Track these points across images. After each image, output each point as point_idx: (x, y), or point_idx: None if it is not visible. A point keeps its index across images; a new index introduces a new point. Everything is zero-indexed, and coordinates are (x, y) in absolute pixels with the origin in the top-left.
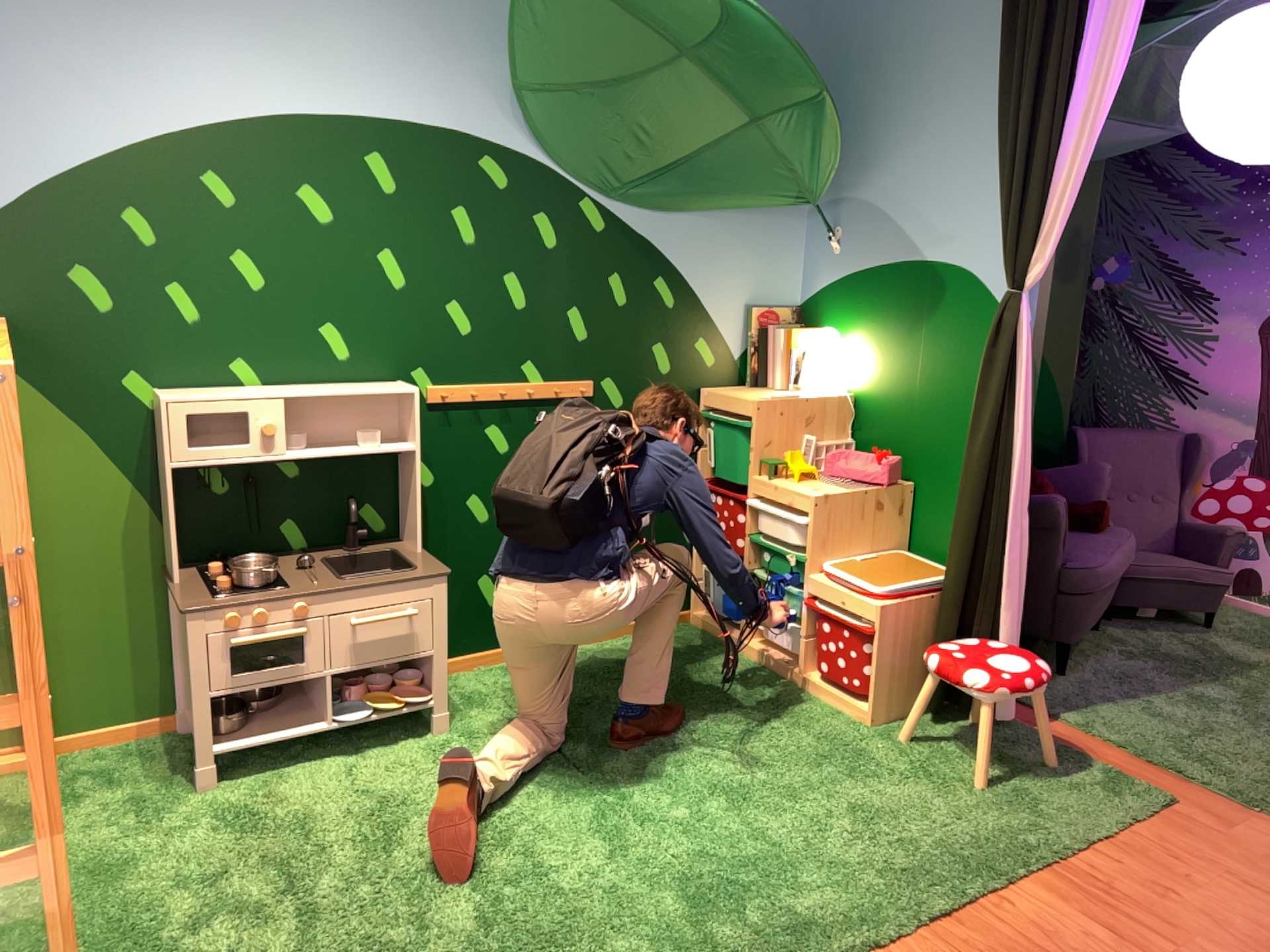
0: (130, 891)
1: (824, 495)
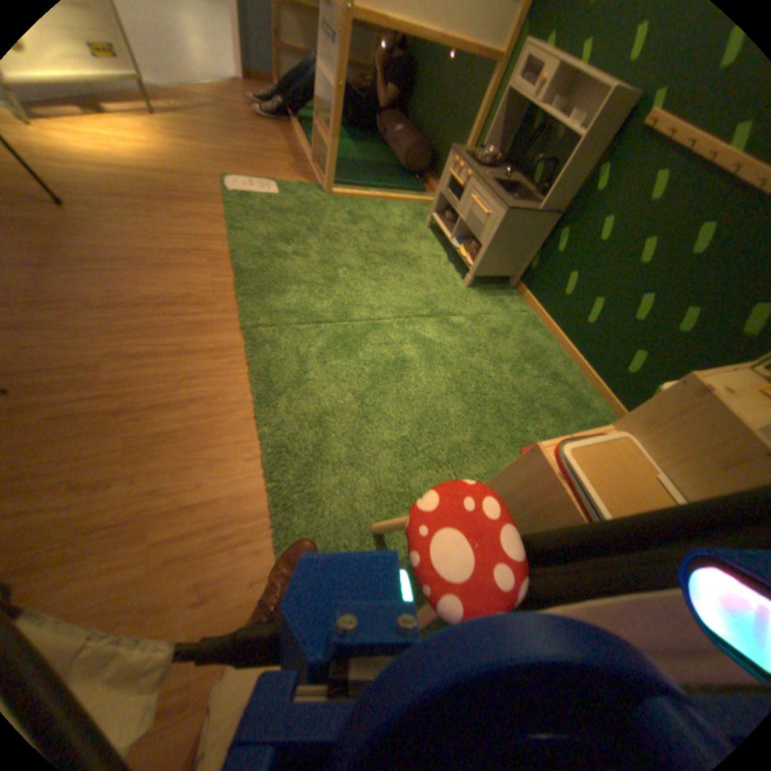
0: (366, 205)
1: (712, 392)
